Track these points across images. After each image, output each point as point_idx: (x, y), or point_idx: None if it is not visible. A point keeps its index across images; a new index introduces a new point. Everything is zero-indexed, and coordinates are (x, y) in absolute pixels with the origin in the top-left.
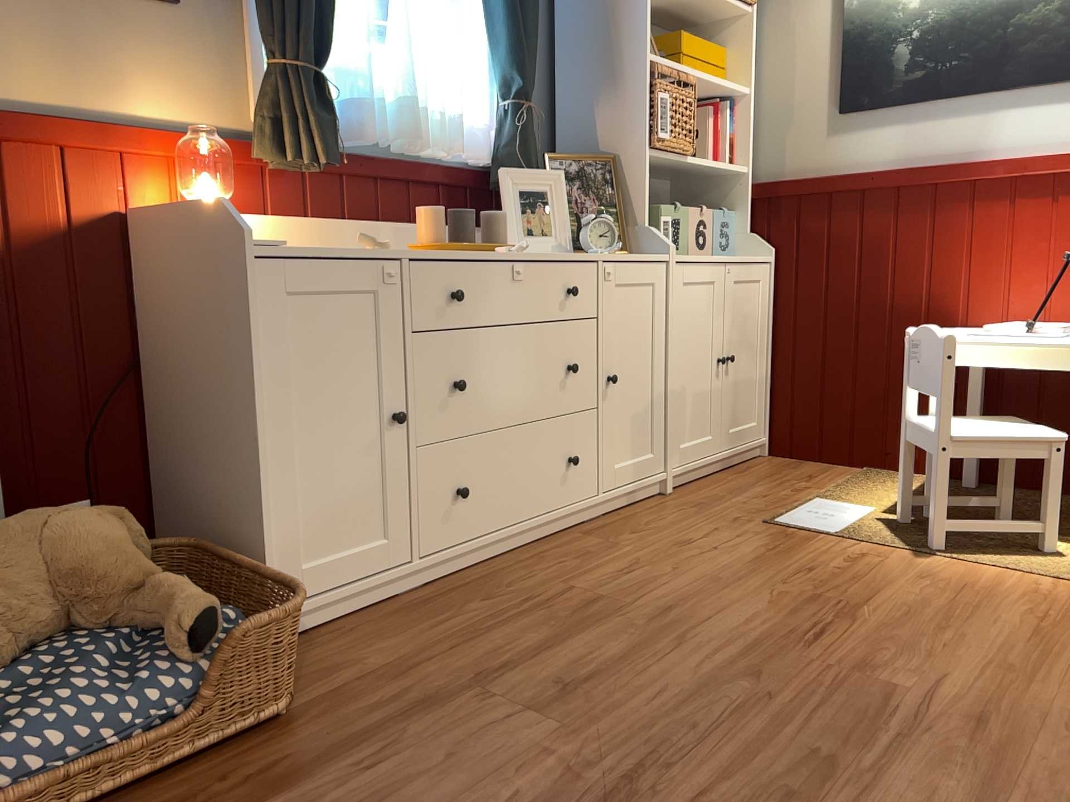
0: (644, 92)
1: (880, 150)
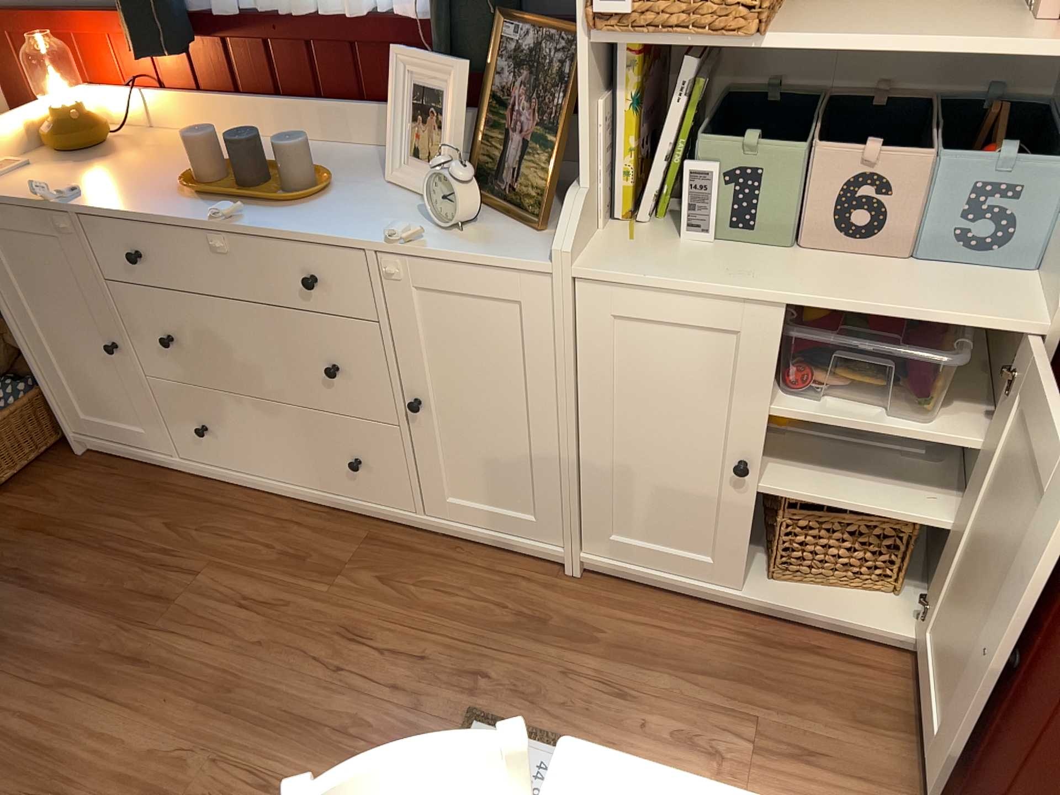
0: None
1: None
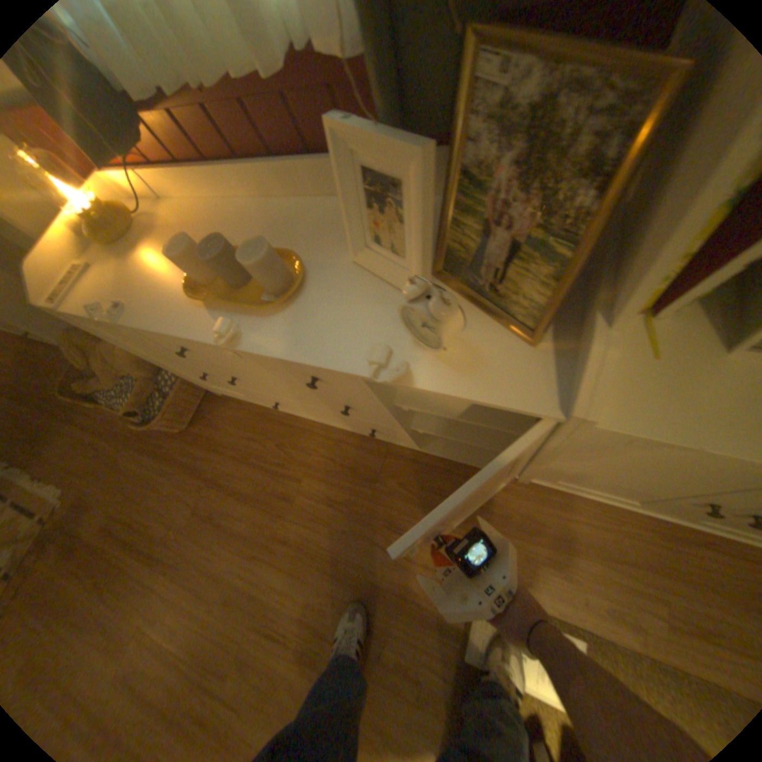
0: None
1: None
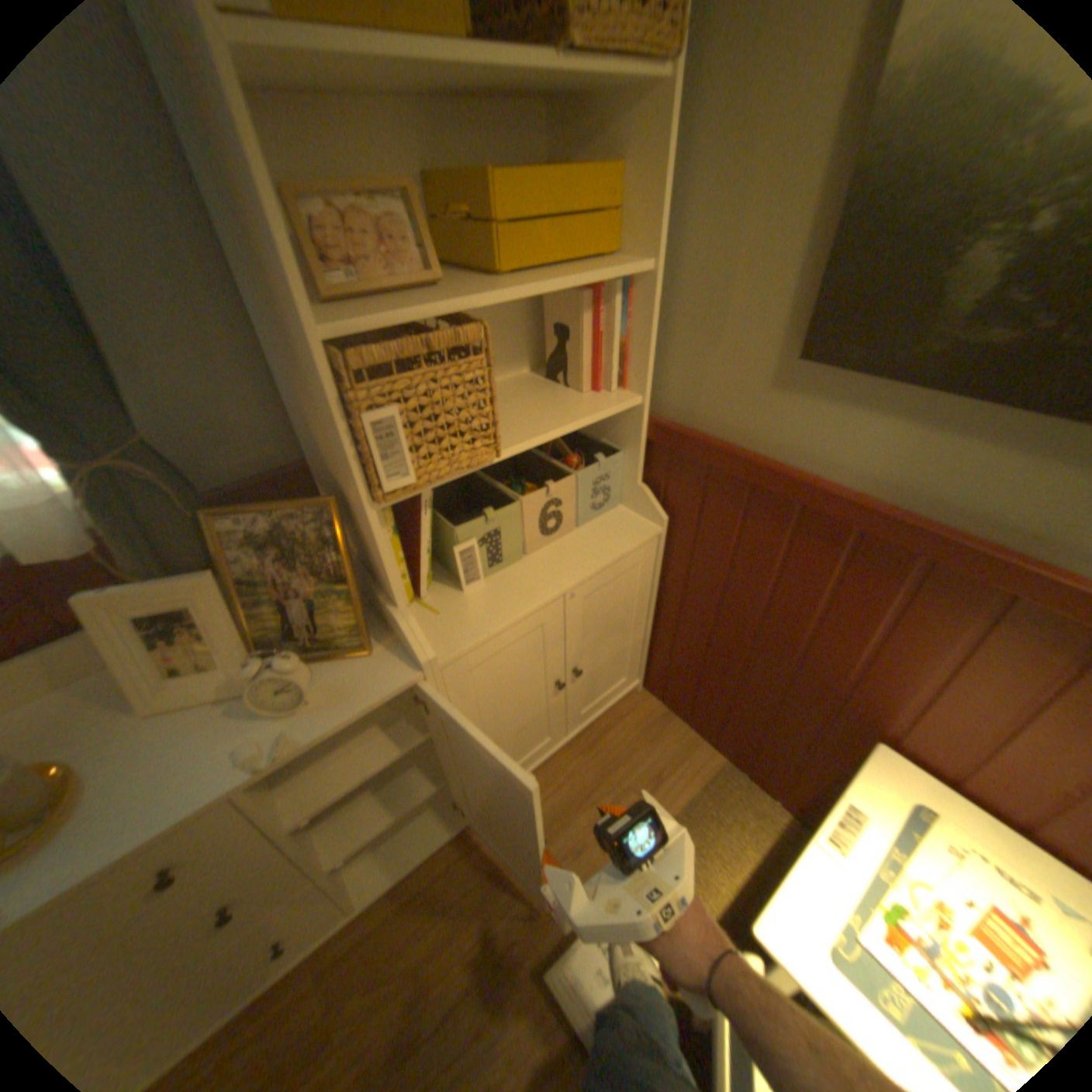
0: (333, 413)
1: (860, 451)
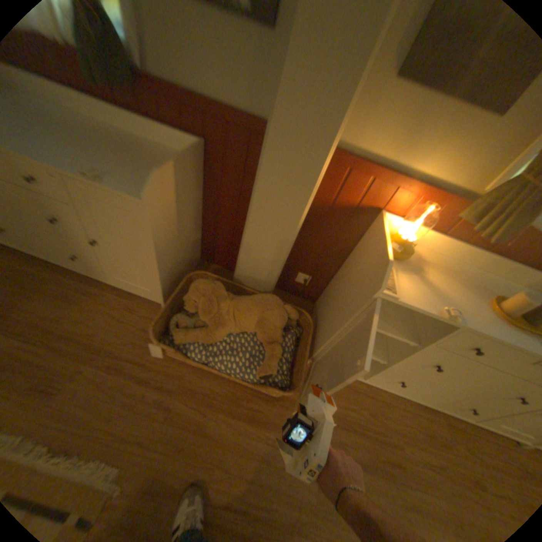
0: None
1: None
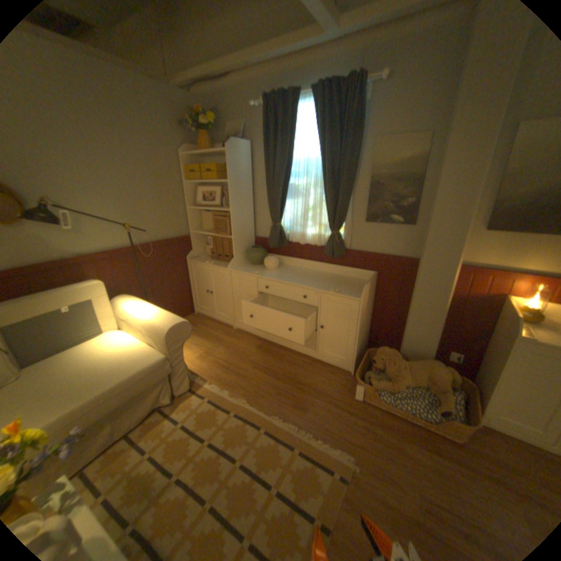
0: None
1: None
